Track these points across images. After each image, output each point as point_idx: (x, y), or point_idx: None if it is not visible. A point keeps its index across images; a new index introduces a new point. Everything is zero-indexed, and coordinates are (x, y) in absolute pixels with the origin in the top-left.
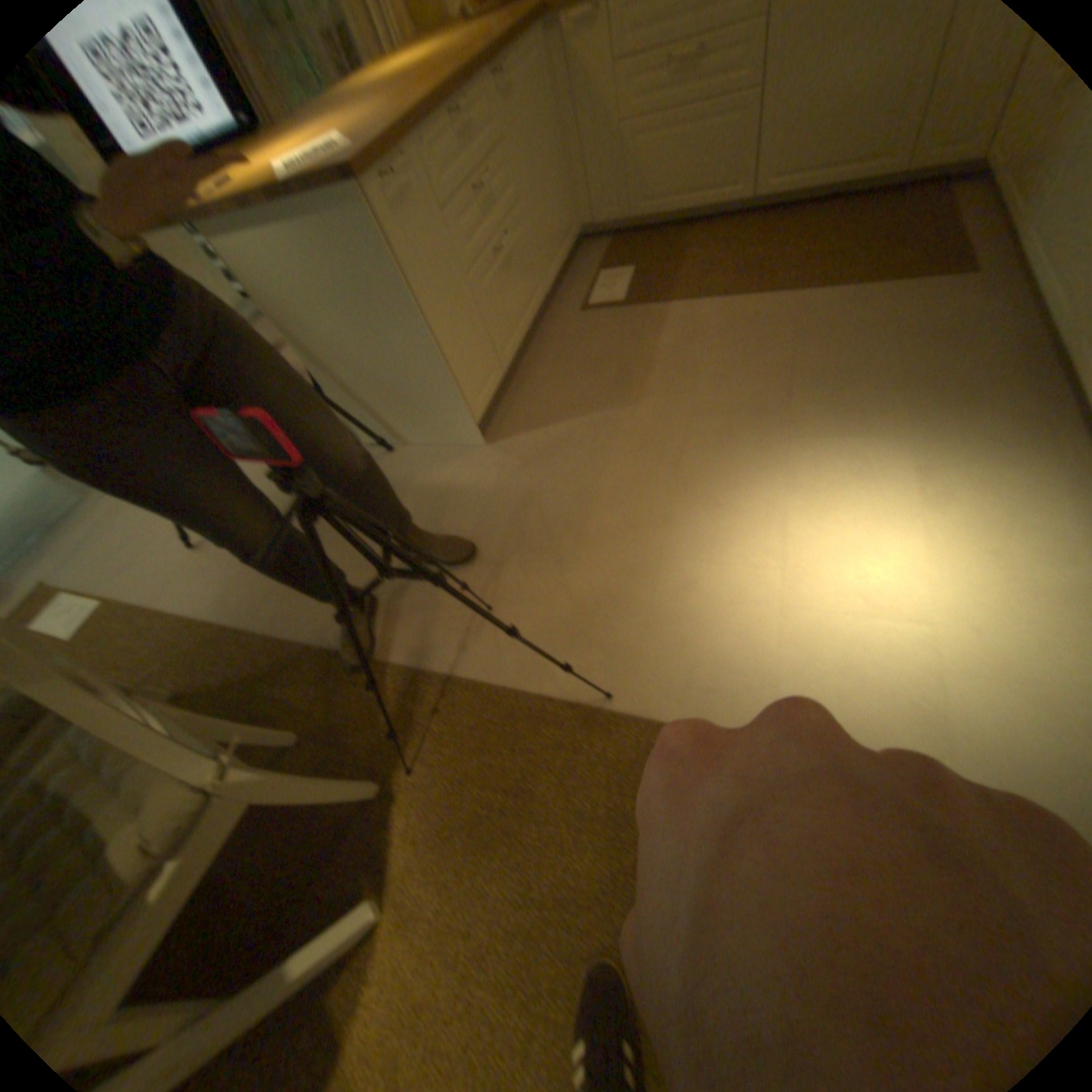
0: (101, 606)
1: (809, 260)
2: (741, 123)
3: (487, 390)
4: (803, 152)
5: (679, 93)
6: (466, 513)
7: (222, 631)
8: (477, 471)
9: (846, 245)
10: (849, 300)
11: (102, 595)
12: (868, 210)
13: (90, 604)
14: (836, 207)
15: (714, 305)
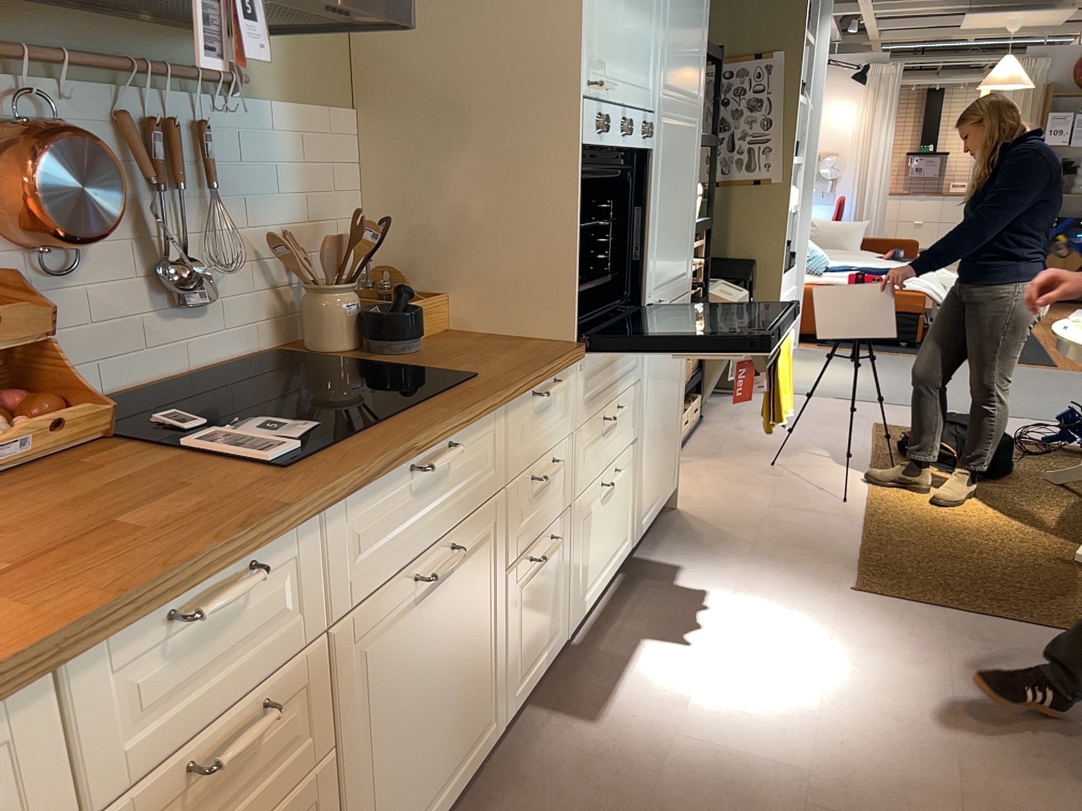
0: None
1: None
2: None
3: None
4: None
5: None
6: None
7: None
8: None
9: None
10: None
11: None
12: None
13: None
14: None
15: None
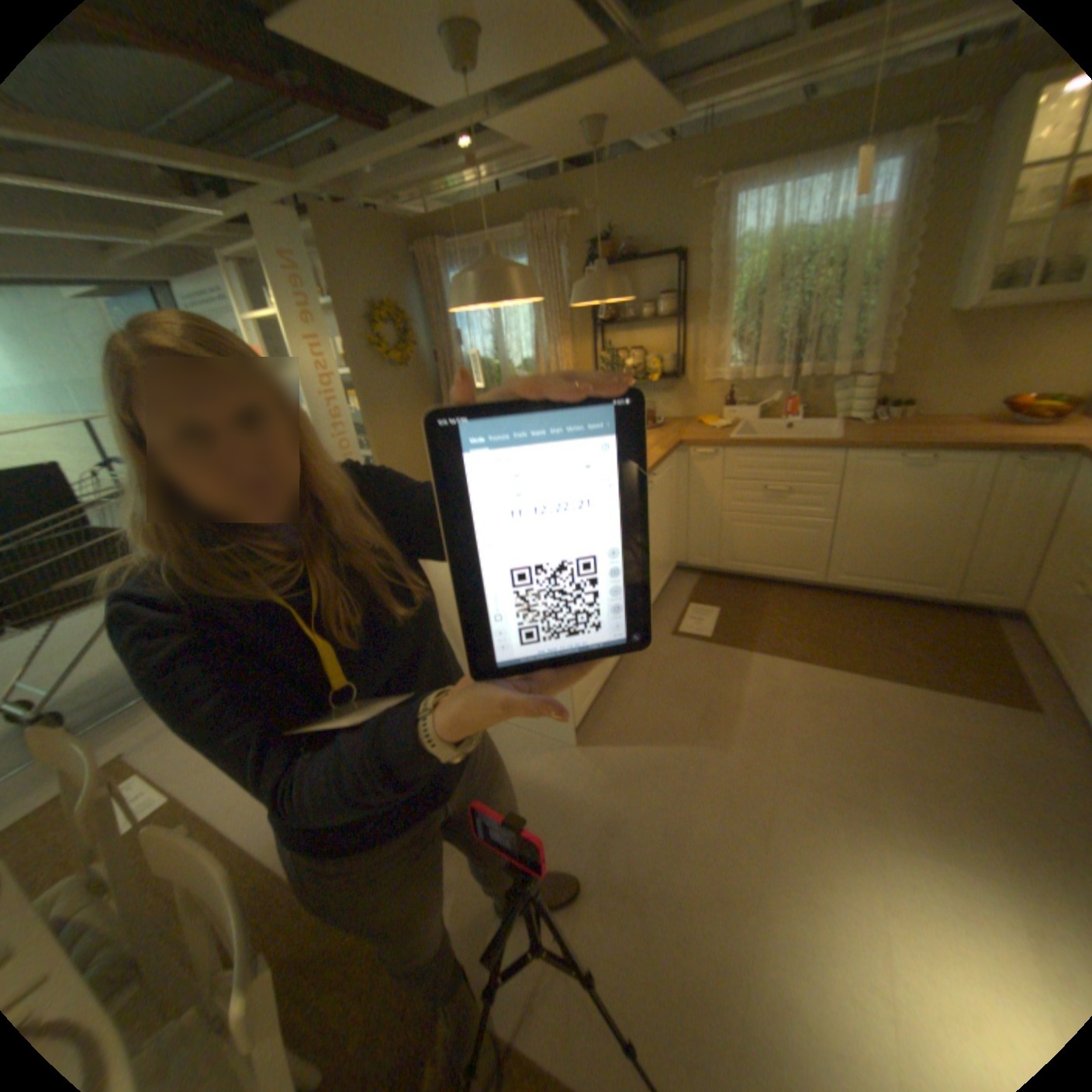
0: (170, 811)
1: (877, 655)
2: (816, 539)
3: (588, 701)
4: (865, 569)
5: (768, 510)
6: (550, 825)
7: (278, 889)
8: (565, 778)
9: (909, 651)
10: (919, 707)
11: (174, 798)
12: (924, 623)
13: (160, 805)
14: (894, 611)
15: (792, 672)
